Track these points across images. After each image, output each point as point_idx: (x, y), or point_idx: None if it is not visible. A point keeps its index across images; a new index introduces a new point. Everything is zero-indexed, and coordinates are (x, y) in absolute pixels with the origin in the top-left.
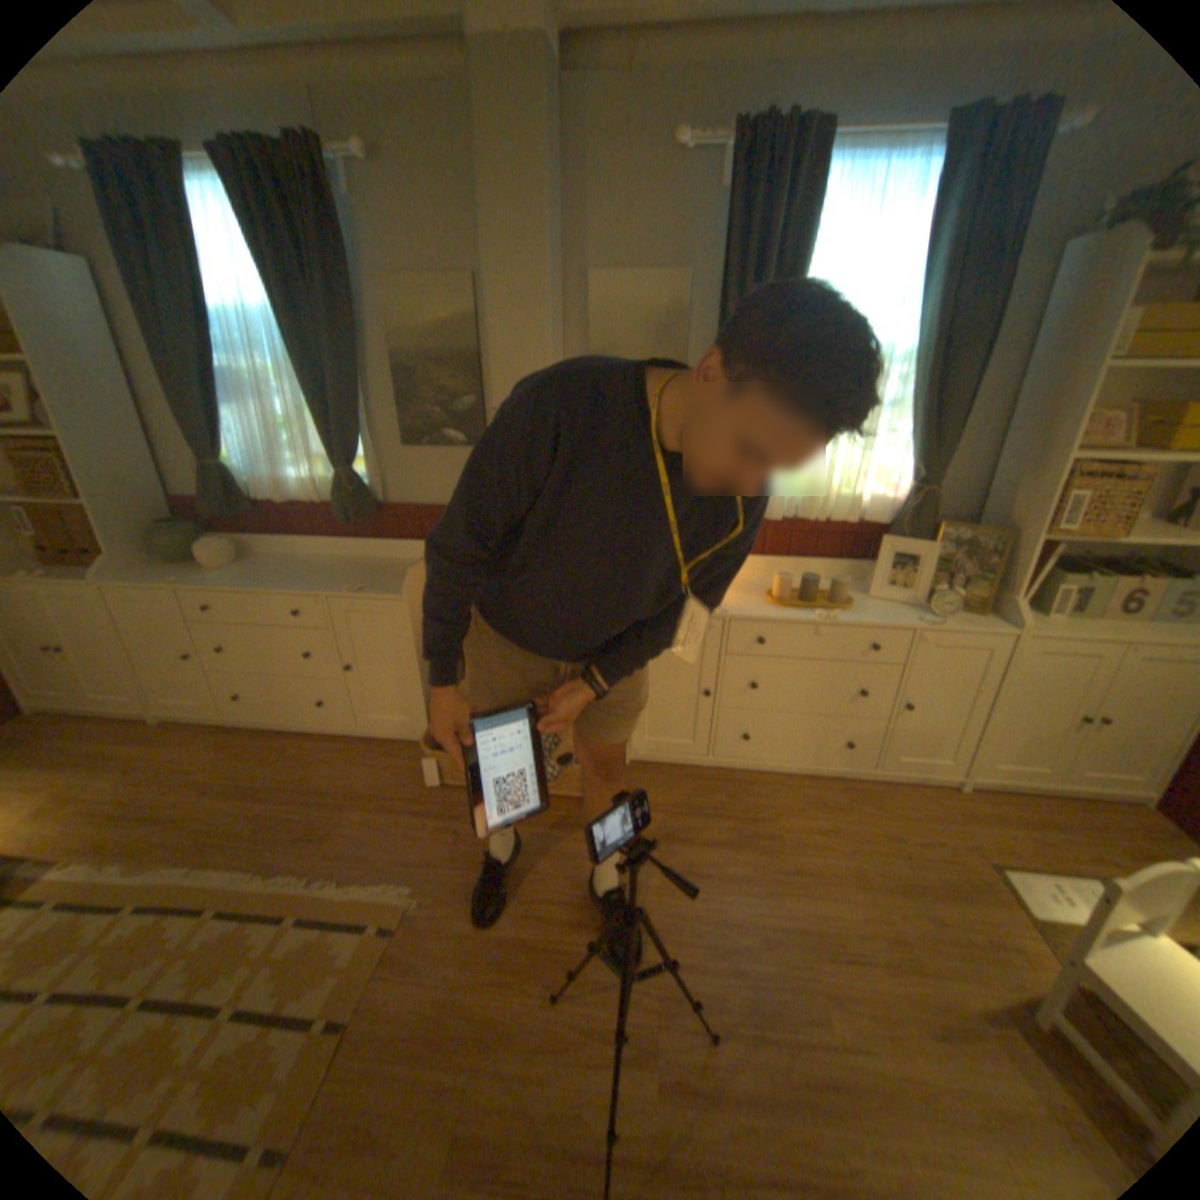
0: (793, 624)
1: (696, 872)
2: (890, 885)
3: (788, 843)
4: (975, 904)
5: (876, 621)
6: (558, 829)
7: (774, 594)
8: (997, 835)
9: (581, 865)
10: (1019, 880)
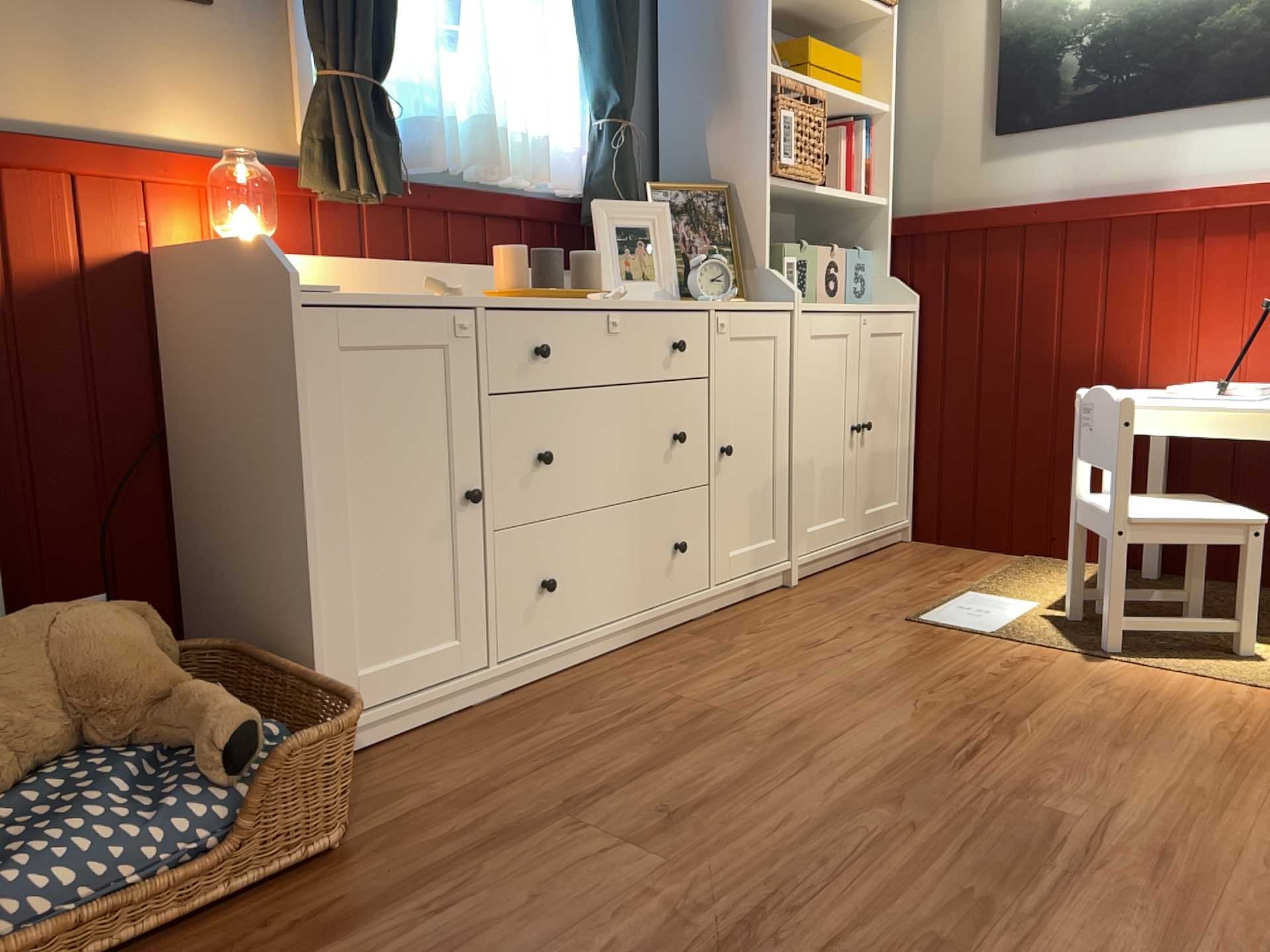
0: (576, 308)
1: (679, 806)
2: (870, 675)
3: (724, 705)
4: (942, 647)
5: (662, 301)
6: (319, 942)
7: (504, 283)
8: (862, 598)
9: (473, 948)
10: (931, 614)
